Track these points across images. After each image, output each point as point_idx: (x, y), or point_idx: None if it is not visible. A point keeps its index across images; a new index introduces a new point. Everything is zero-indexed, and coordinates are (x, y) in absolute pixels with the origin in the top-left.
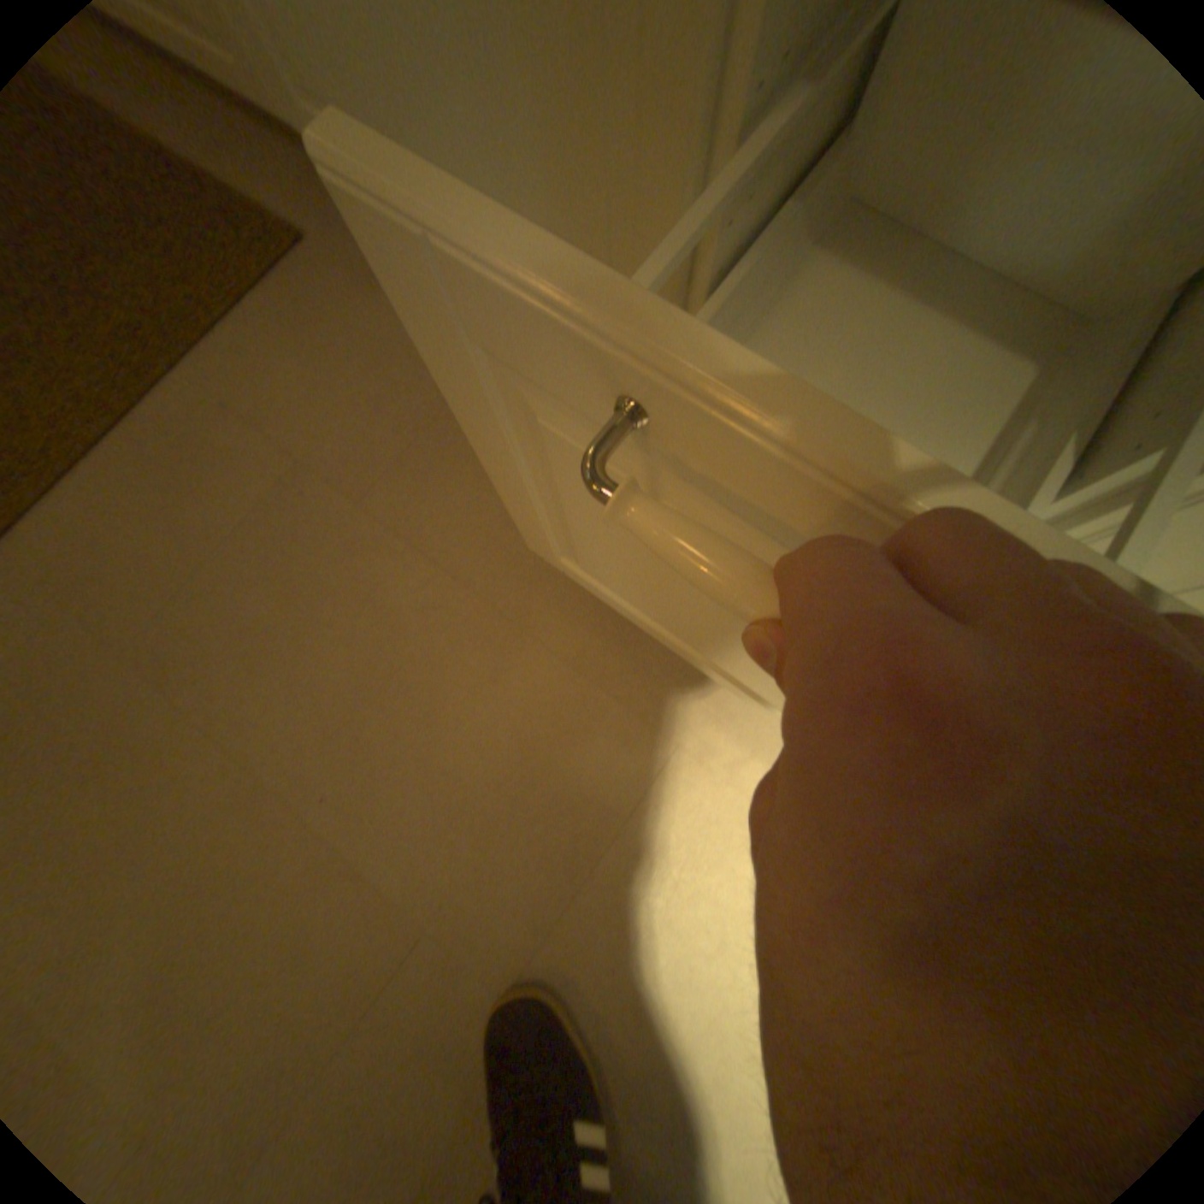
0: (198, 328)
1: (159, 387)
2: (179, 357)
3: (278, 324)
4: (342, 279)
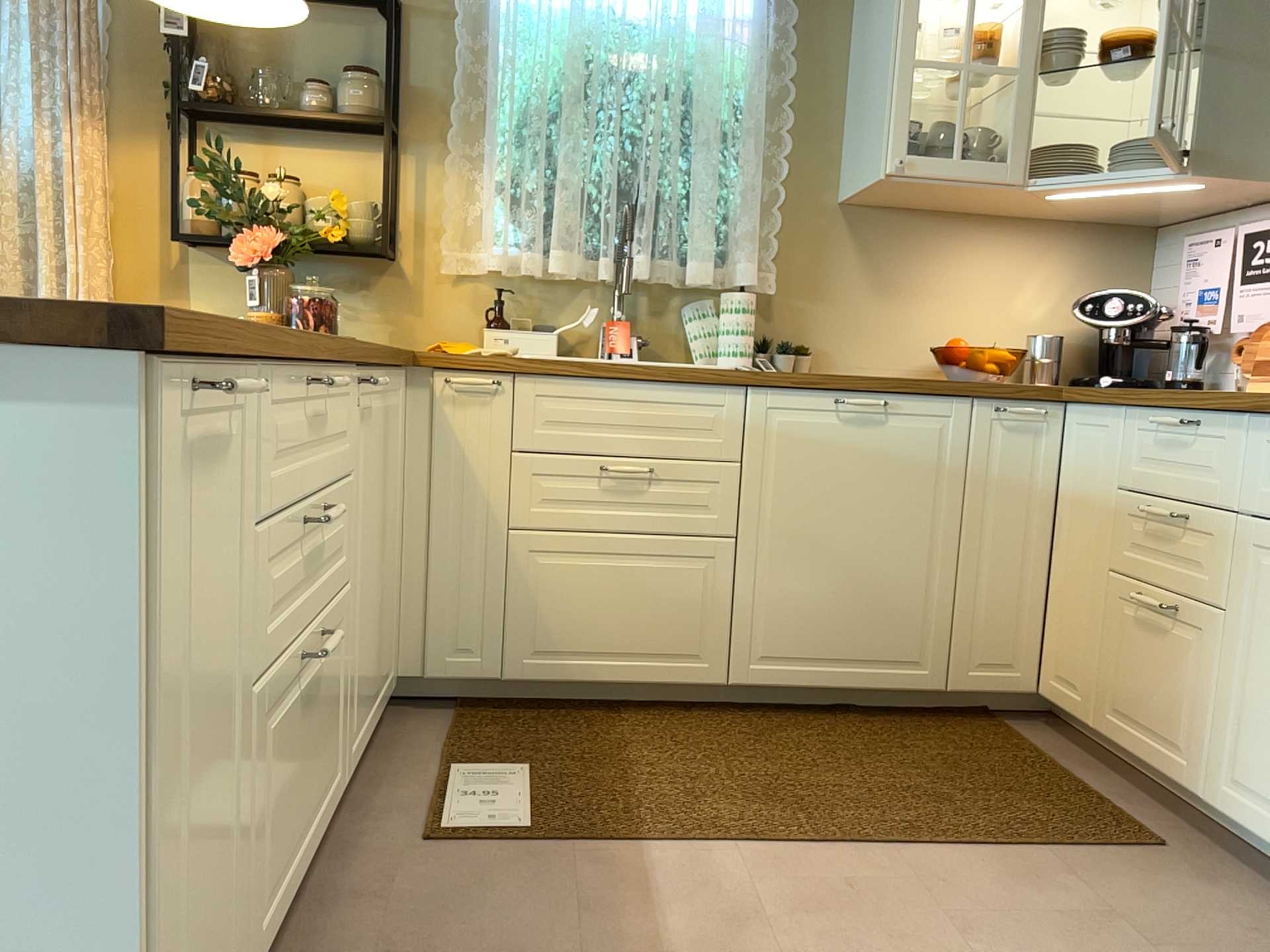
0: (1076, 845)
1: (1035, 851)
2: (1056, 848)
3: (1135, 869)
4: (1196, 877)
